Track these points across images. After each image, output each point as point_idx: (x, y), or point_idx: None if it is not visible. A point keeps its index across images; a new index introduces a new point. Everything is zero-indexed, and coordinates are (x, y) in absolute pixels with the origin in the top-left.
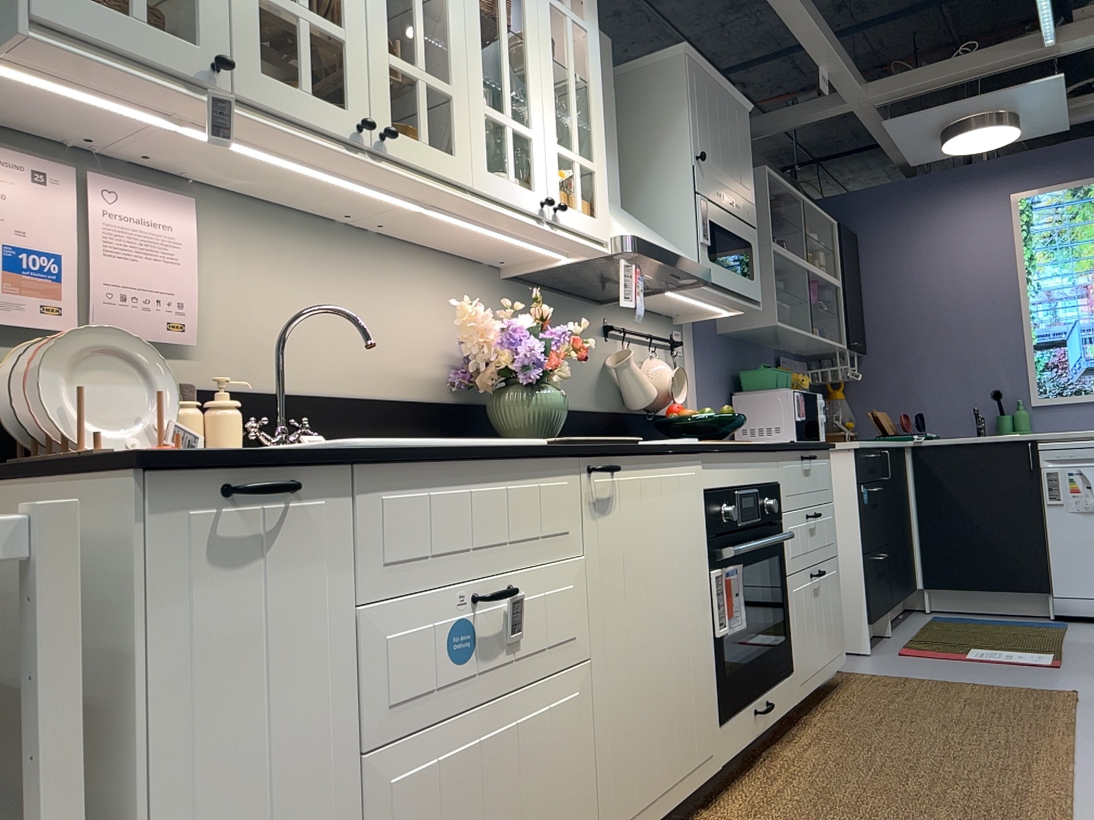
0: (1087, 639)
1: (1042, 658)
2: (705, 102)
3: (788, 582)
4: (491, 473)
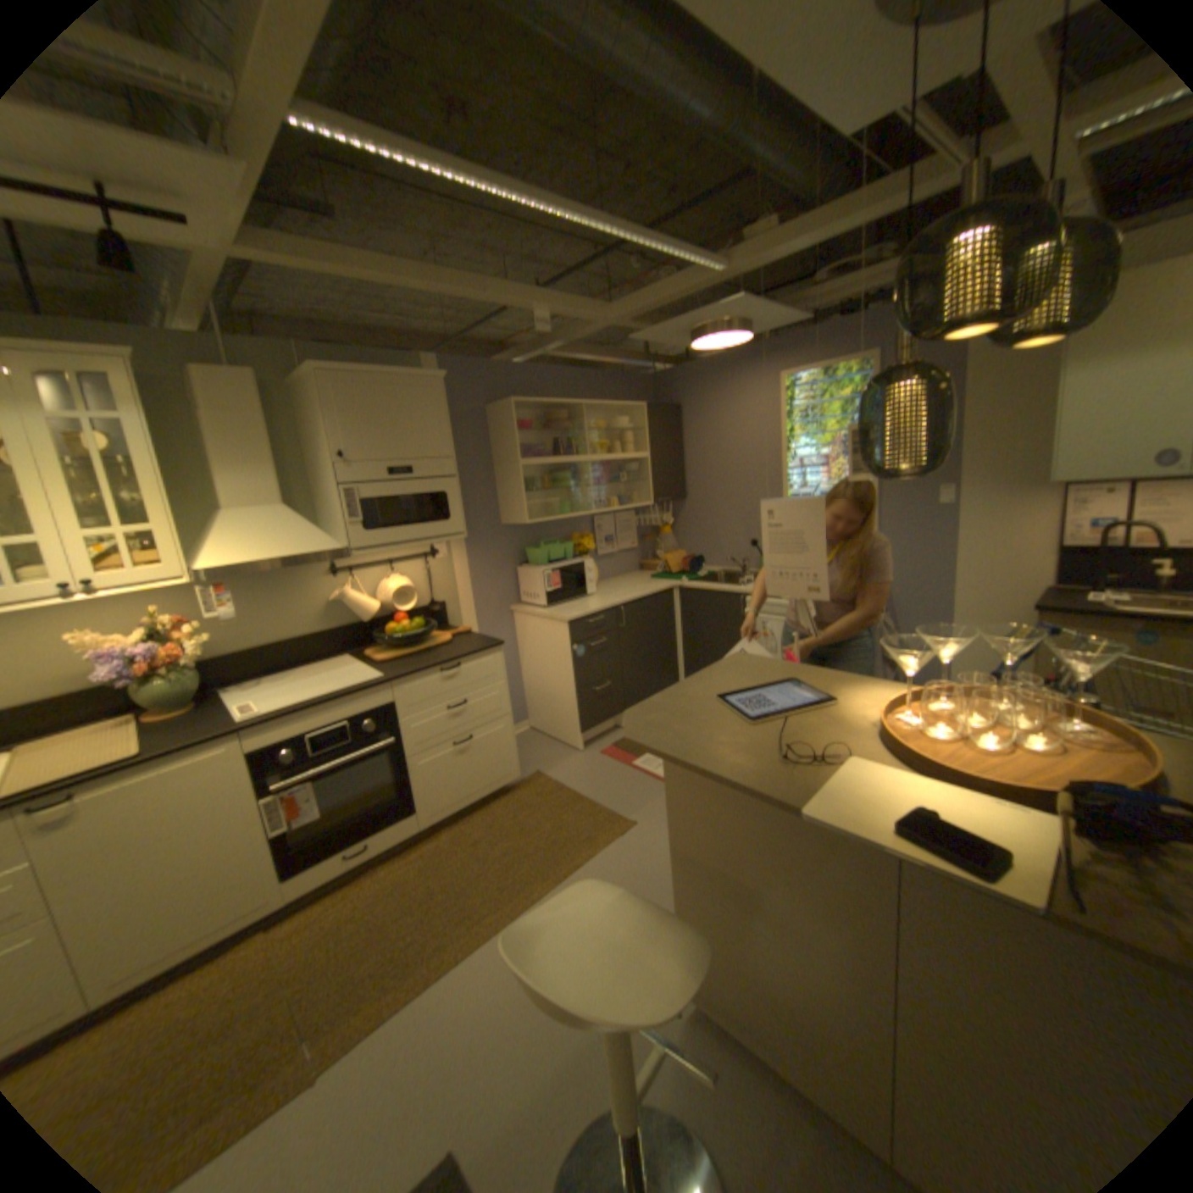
0: None
1: None
2: (352, 400)
3: (407, 762)
4: None
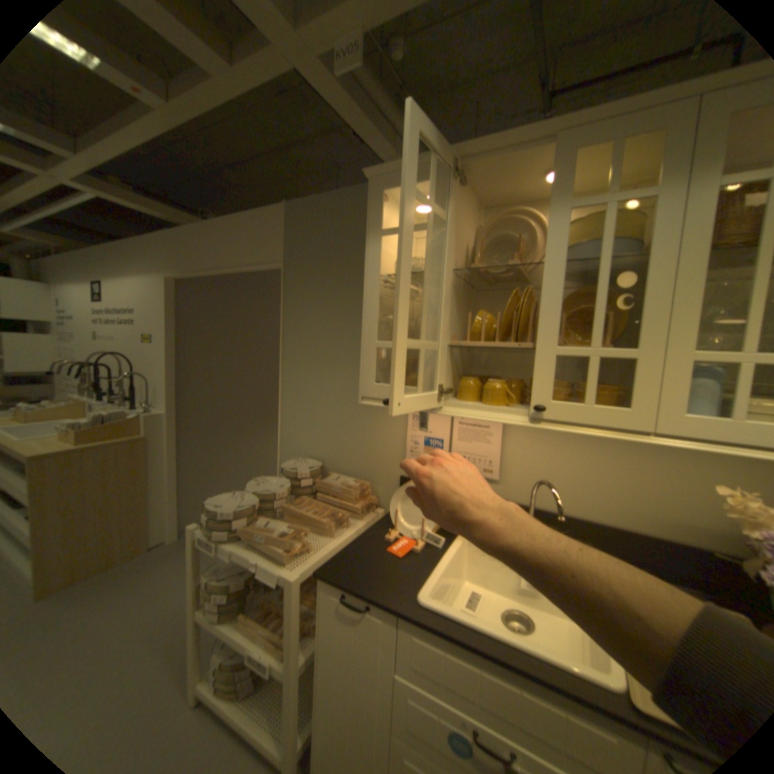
0: None
1: None
2: None
3: None
4: (508, 677)
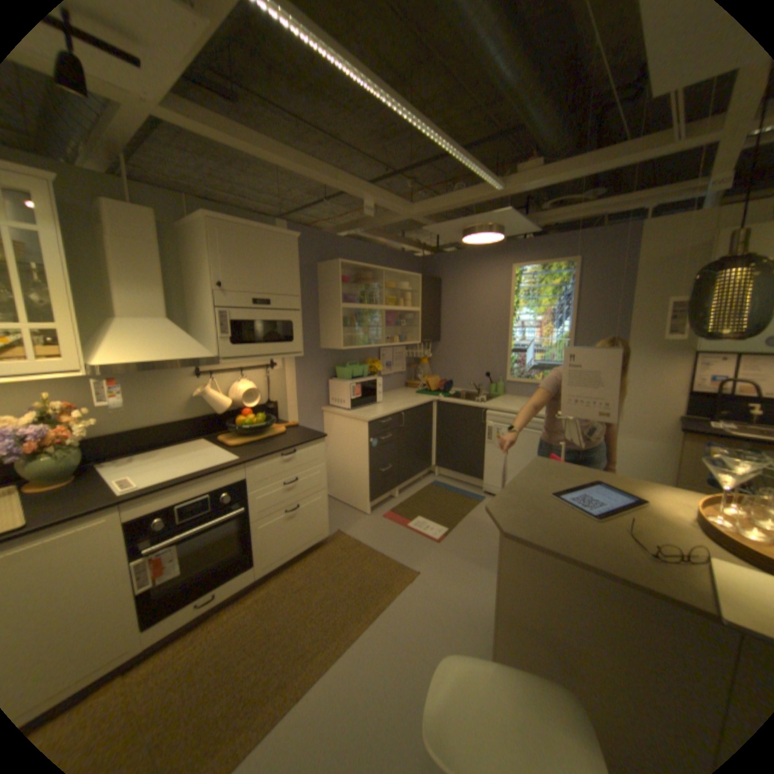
0: (478, 517)
1: (439, 534)
2: (232, 244)
3: (251, 527)
4: None
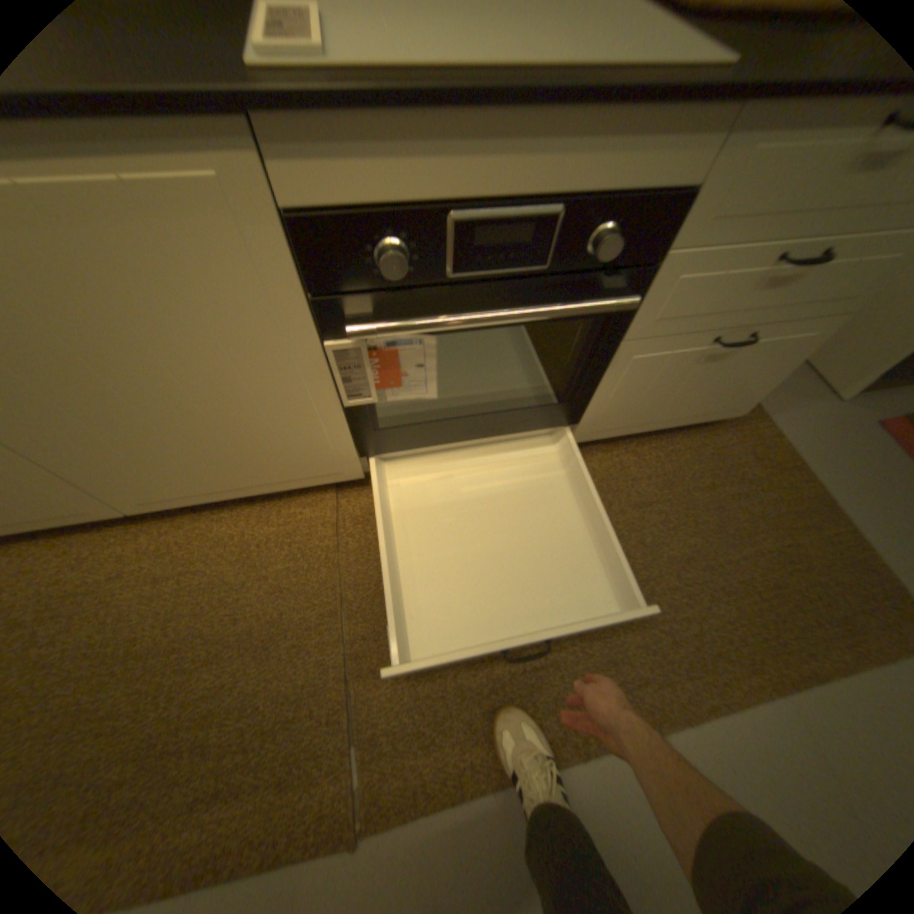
0: None
1: None
2: None
3: (619, 348)
4: None
